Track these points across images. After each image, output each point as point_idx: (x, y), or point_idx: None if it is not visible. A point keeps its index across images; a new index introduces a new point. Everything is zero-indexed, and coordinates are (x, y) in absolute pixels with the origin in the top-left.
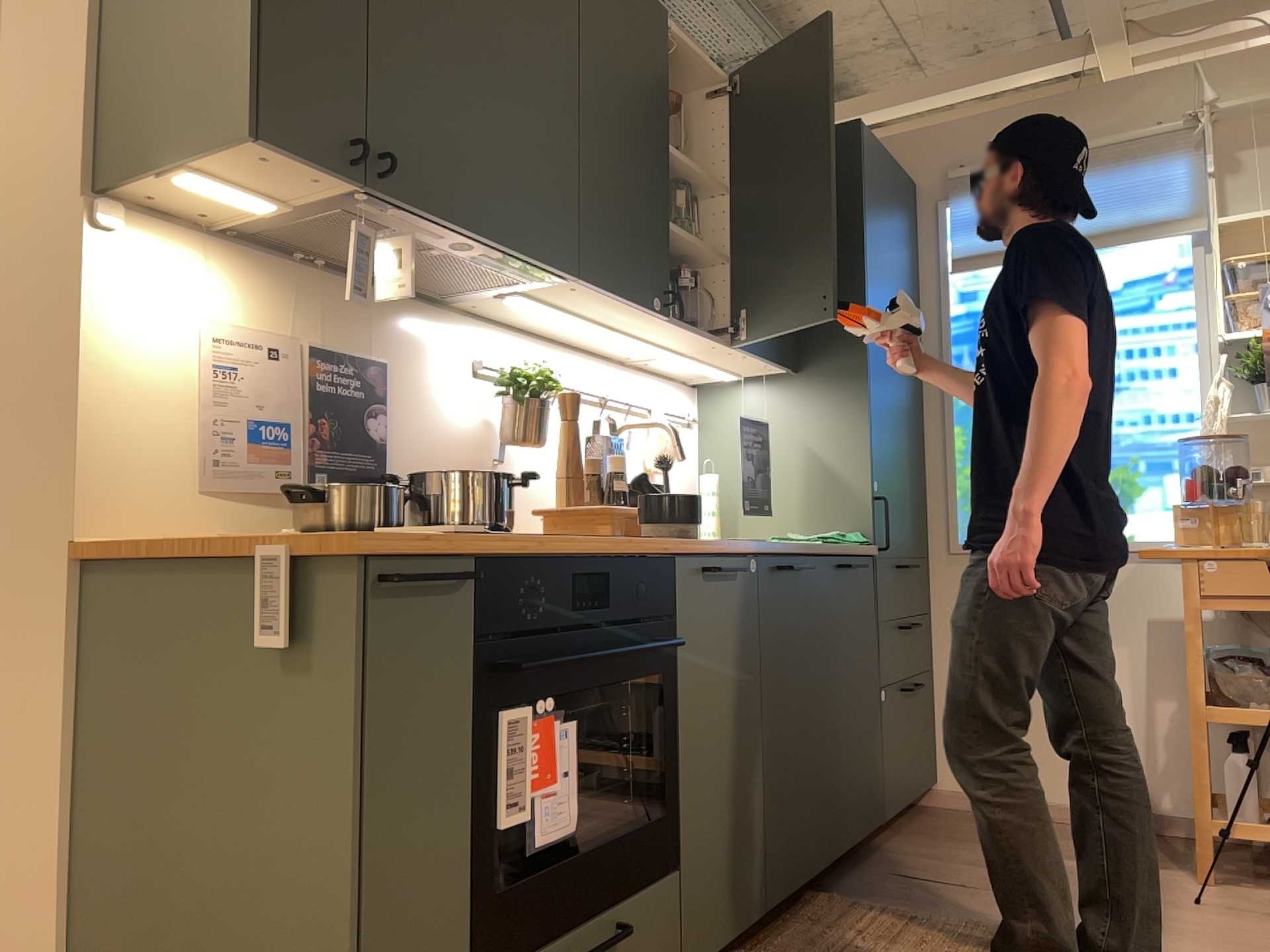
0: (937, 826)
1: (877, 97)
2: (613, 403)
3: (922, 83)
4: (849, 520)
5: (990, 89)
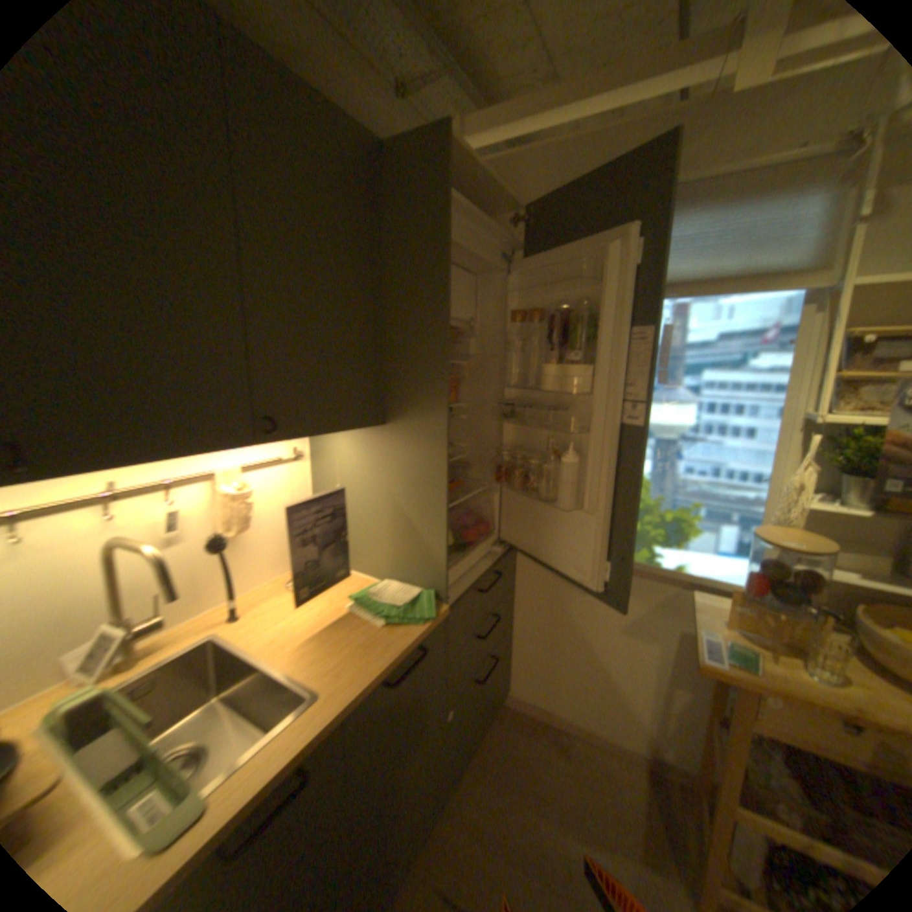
0: (498, 753)
1: (507, 107)
2: (134, 490)
3: (551, 89)
4: (426, 576)
5: (618, 96)
